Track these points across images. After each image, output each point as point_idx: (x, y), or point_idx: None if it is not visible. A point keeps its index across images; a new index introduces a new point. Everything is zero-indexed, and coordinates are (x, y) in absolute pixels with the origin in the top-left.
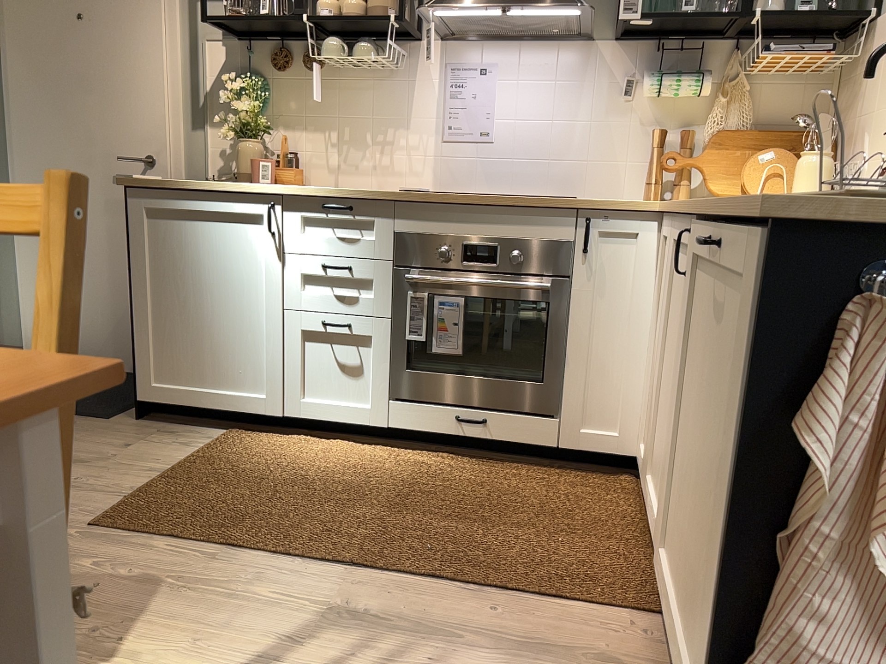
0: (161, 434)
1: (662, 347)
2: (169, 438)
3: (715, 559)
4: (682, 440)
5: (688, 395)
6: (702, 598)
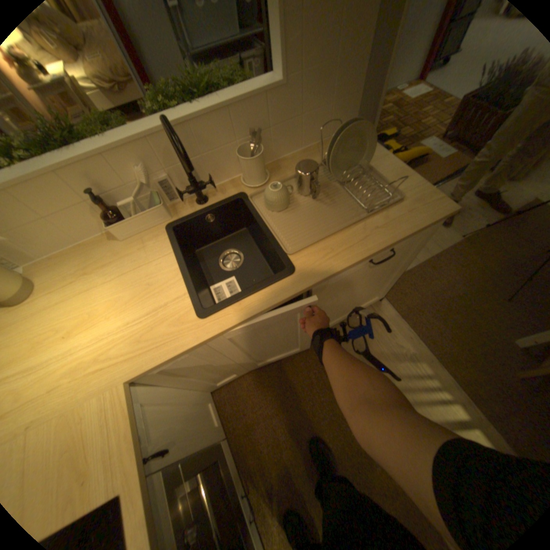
0: None
1: (241, 352)
2: None
3: (387, 282)
4: (327, 311)
5: (330, 304)
6: (374, 293)
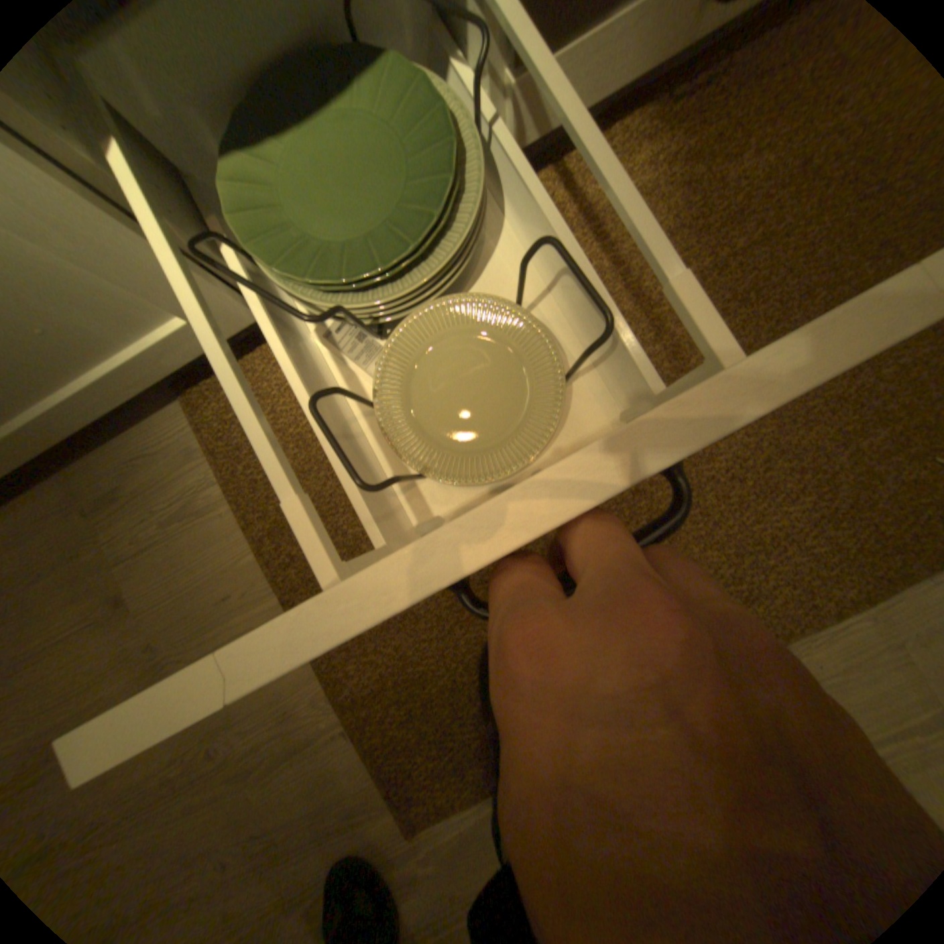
0: (103, 528)
1: None
2: (129, 526)
3: None
4: None
5: None
6: None
